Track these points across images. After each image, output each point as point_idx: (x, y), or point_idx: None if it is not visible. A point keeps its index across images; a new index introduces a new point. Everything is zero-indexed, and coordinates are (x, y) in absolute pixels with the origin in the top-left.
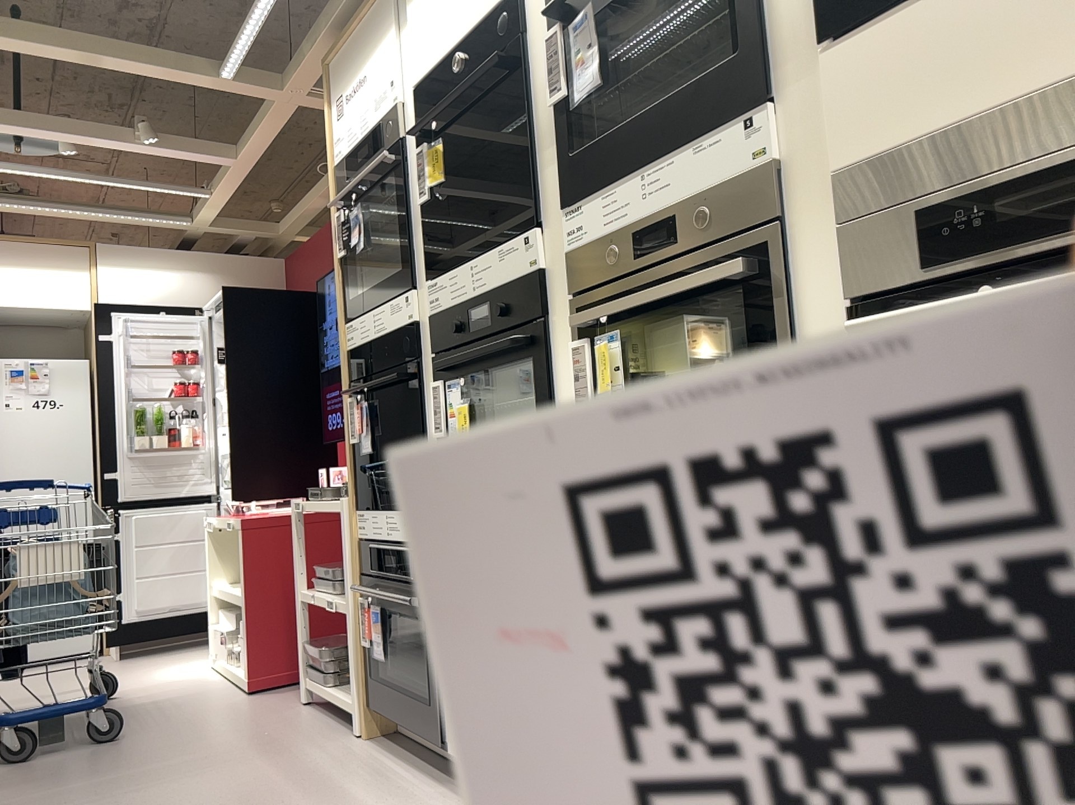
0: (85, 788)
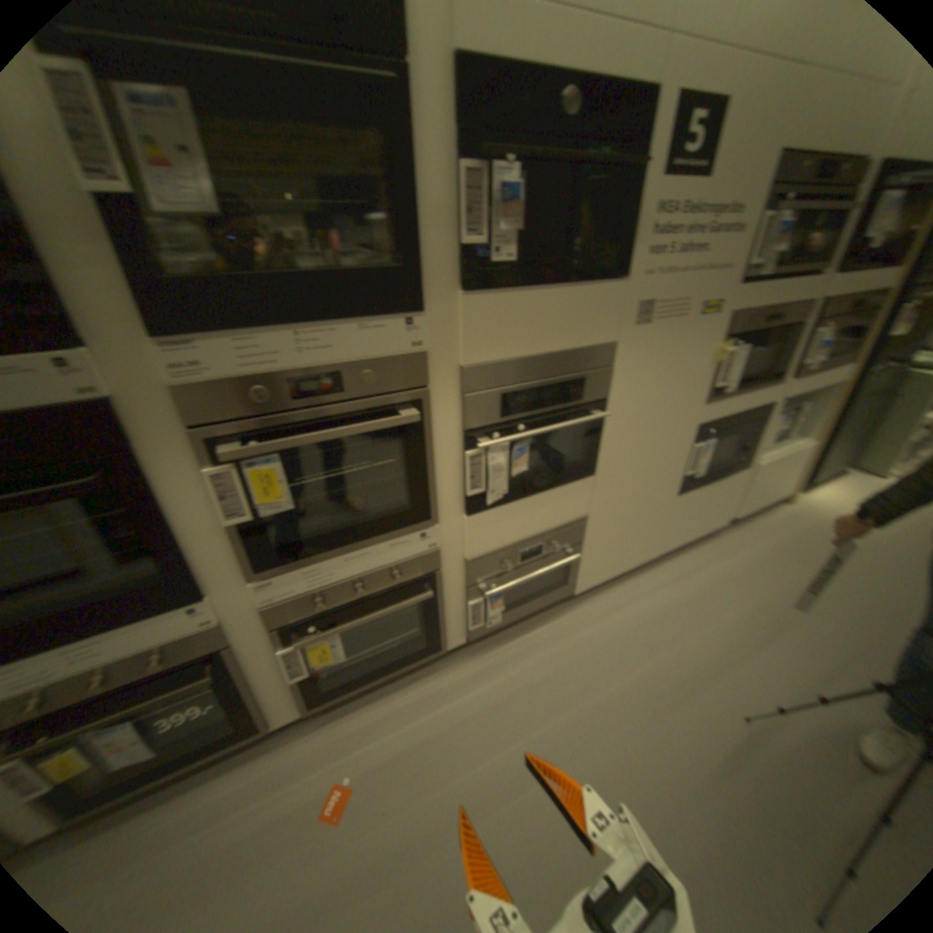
0: None
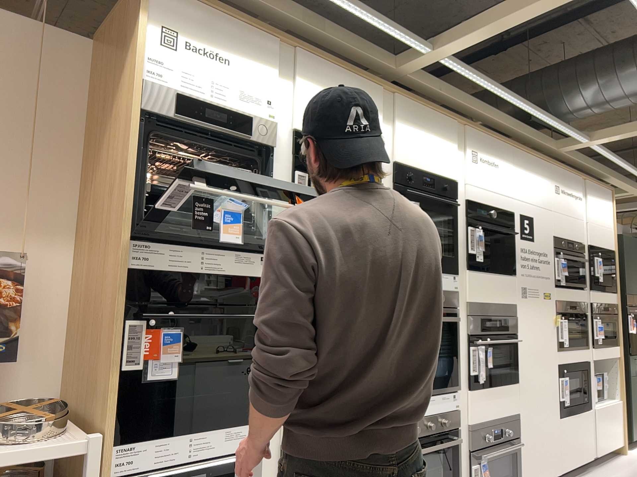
0: None
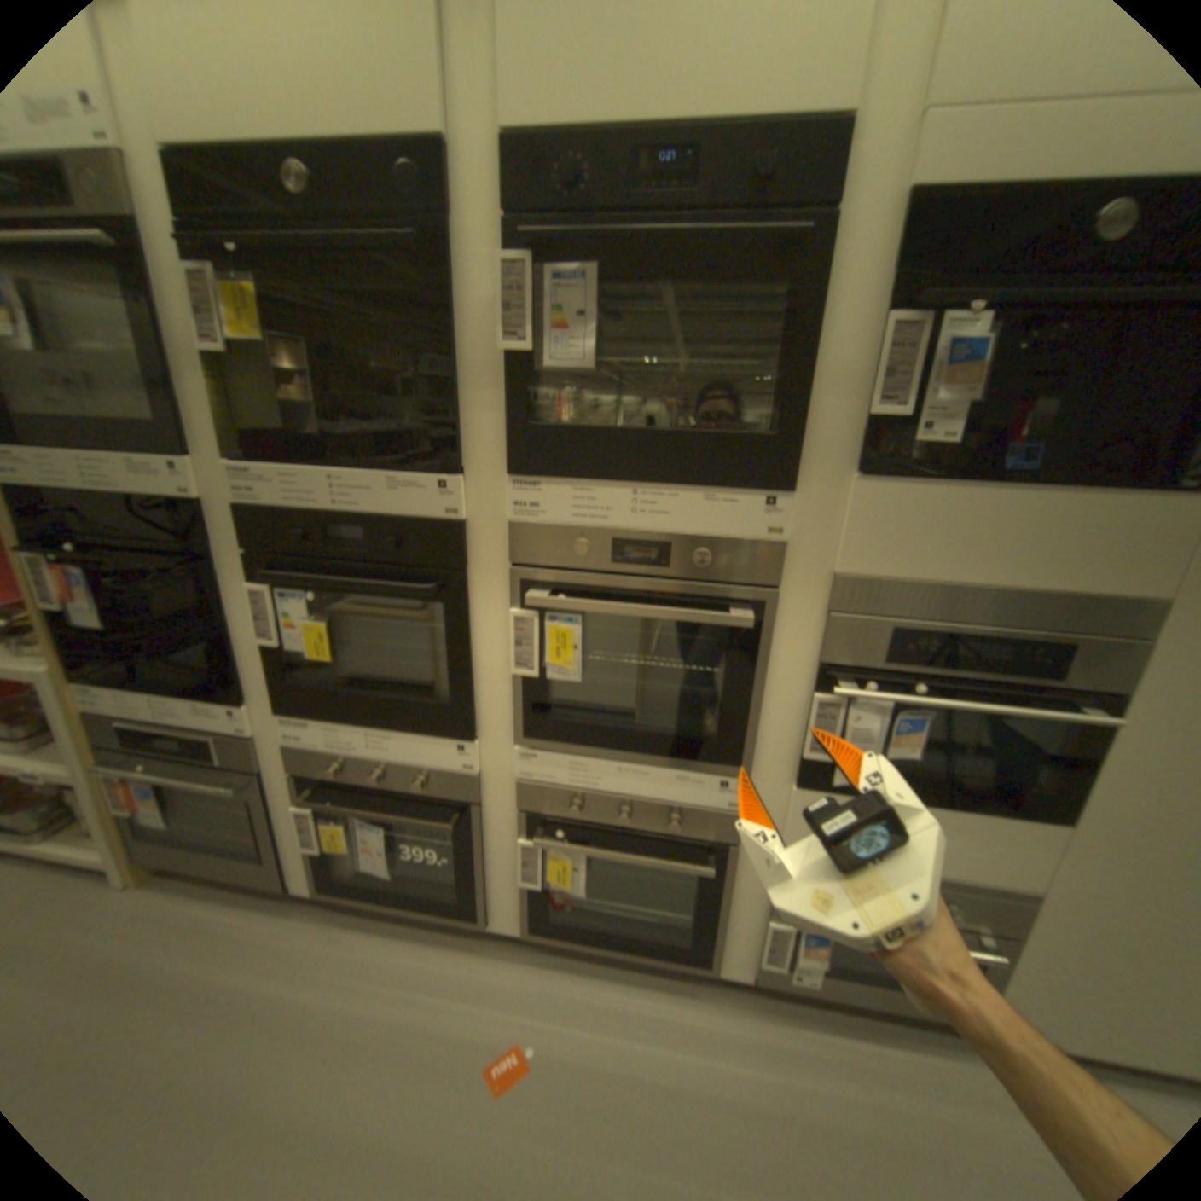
0: None
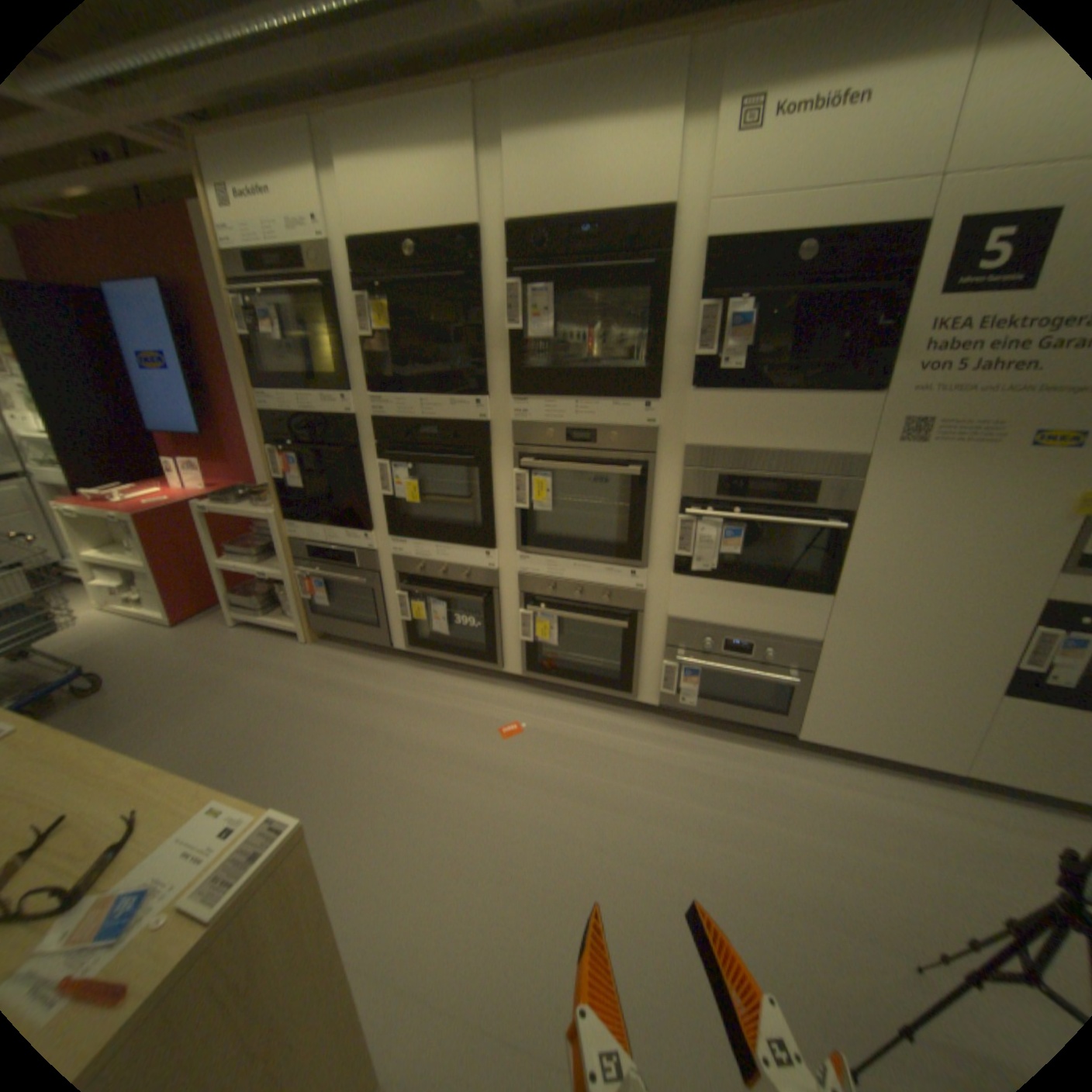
0: (131, 735)
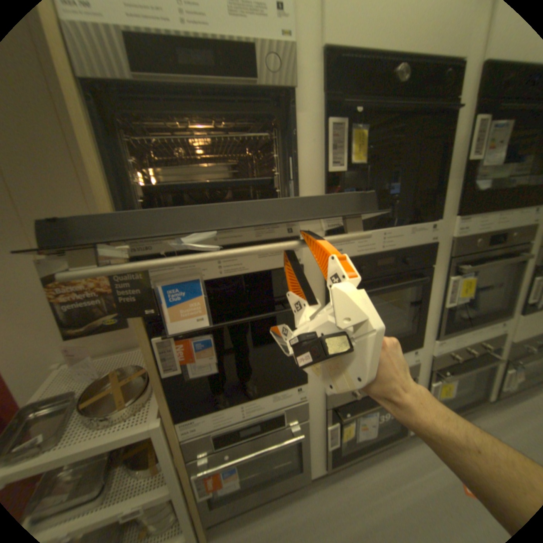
0: None
